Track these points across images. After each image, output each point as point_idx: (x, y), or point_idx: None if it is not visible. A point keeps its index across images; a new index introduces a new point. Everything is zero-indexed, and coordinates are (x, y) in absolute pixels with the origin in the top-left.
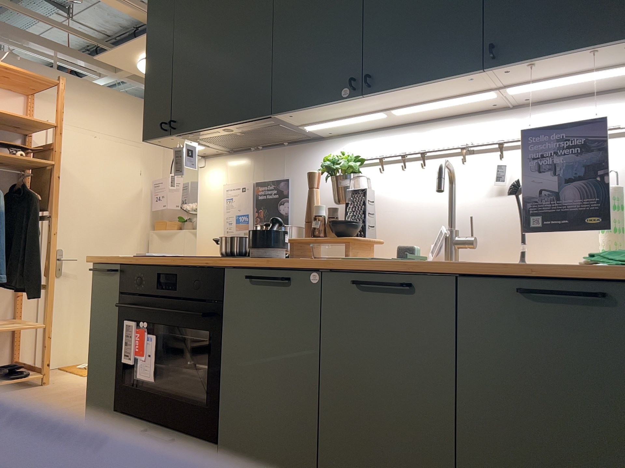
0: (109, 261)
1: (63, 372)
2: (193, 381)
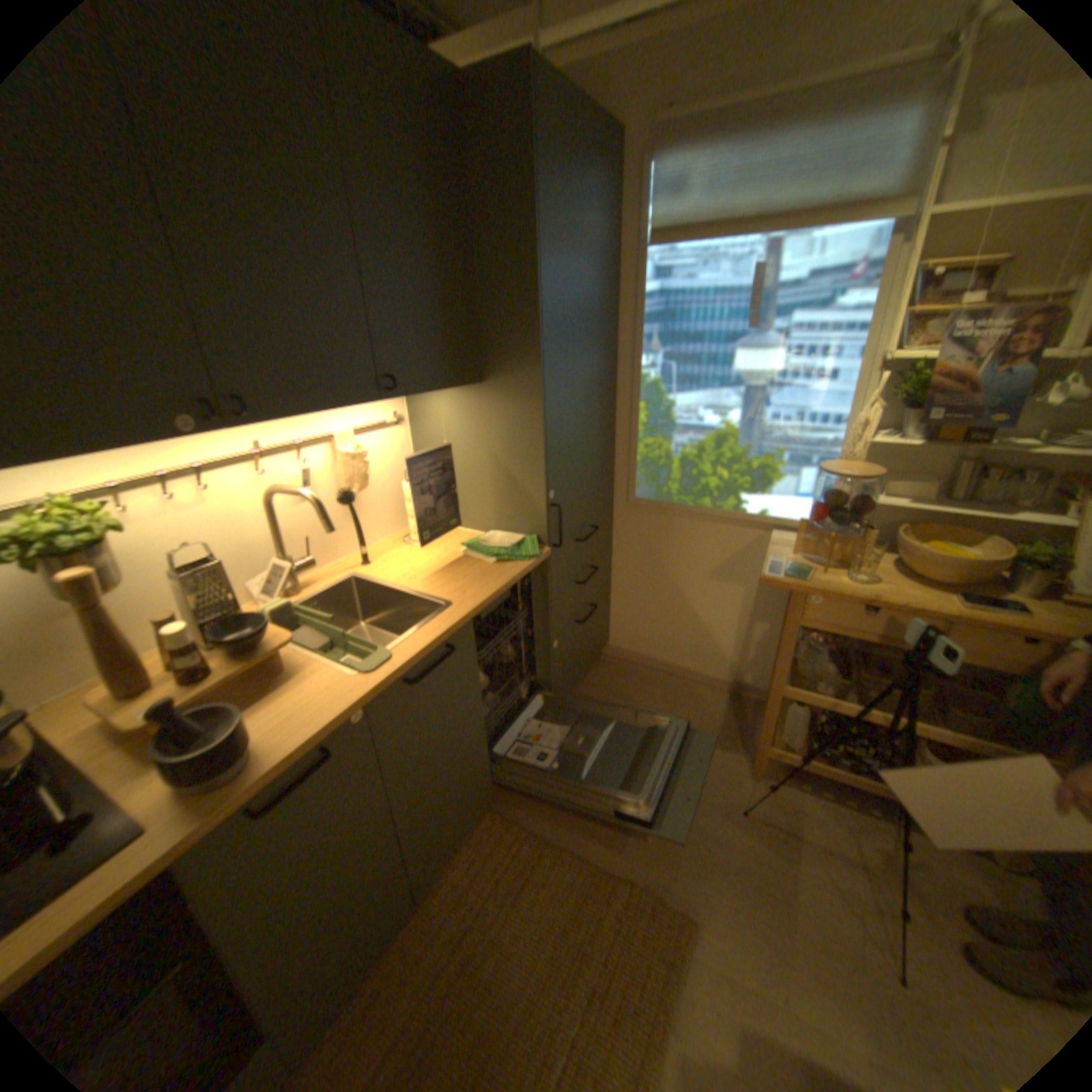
0: None
1: None
2: None
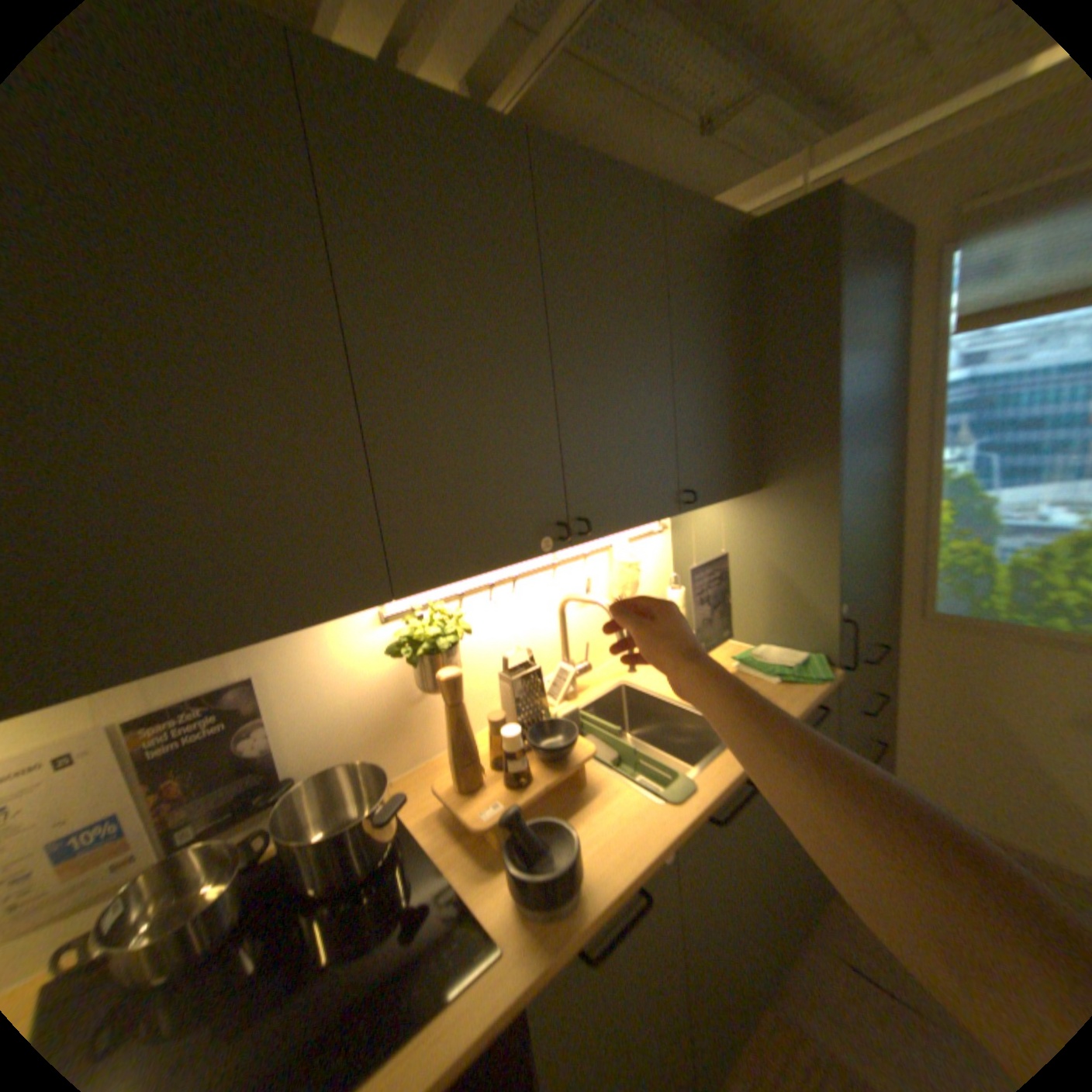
0: None
1: None
2: None
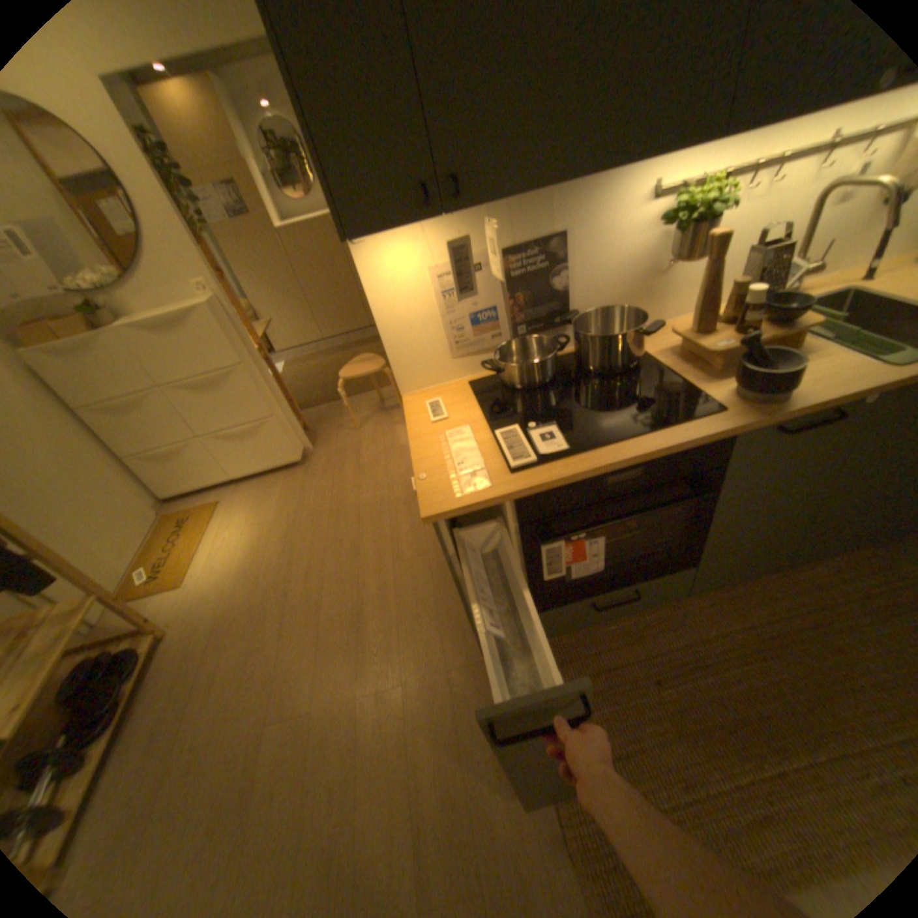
0: (491, 503)
1: (133, 604)
2: (643, 540)
